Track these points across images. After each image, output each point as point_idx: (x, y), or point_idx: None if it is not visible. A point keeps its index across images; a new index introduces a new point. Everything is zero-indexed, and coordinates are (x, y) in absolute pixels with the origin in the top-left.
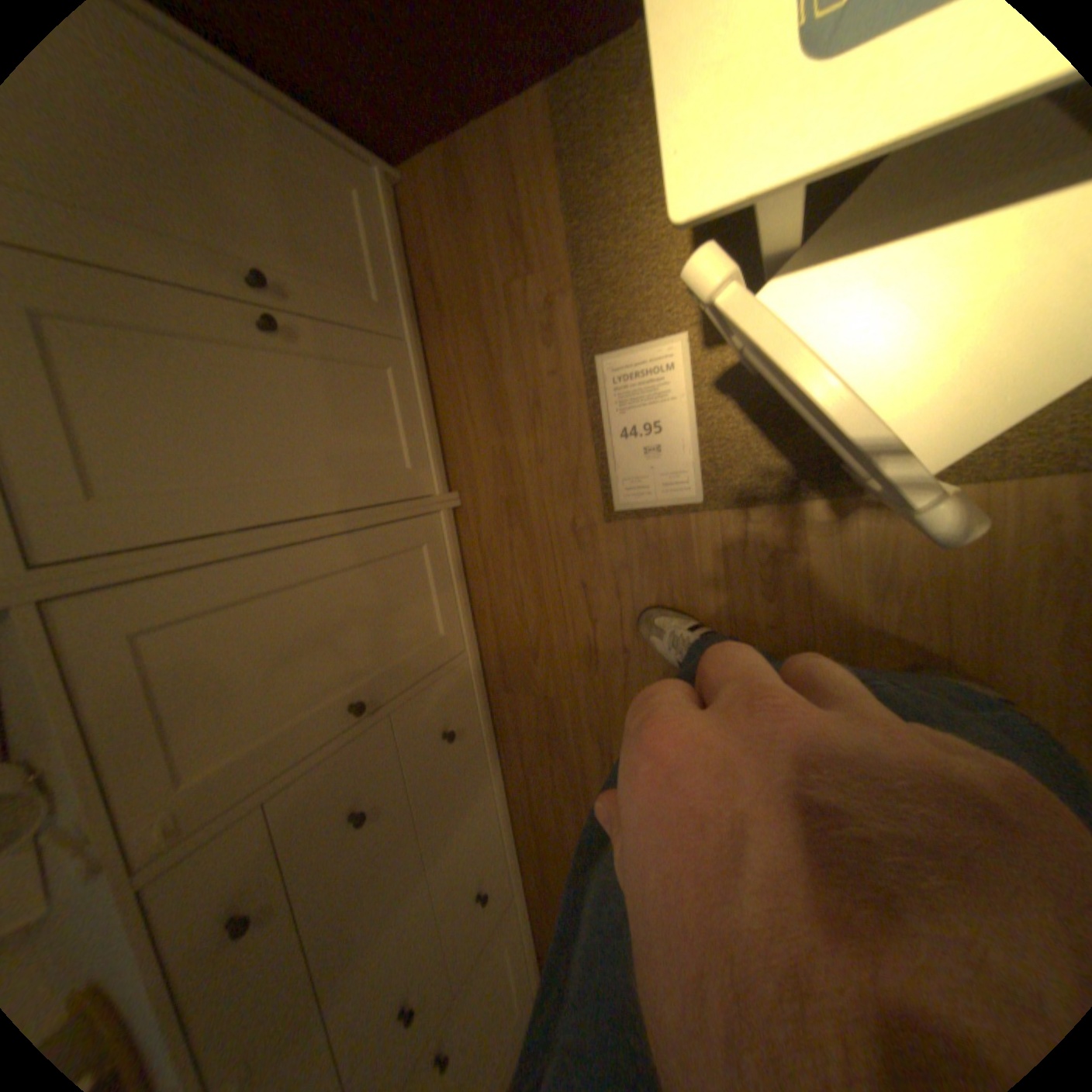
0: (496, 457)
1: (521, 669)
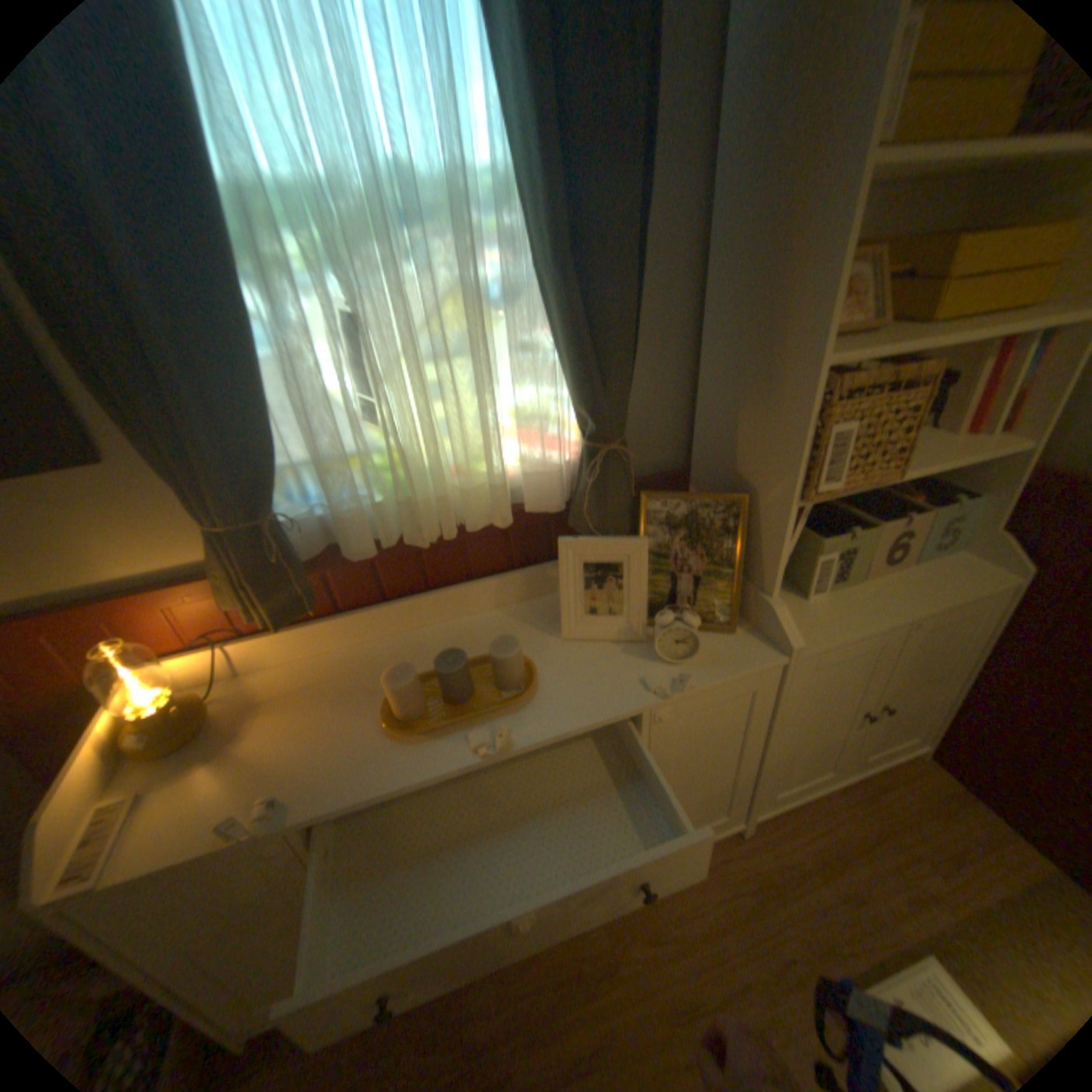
0: (802, 876)
1: (634, 939)
